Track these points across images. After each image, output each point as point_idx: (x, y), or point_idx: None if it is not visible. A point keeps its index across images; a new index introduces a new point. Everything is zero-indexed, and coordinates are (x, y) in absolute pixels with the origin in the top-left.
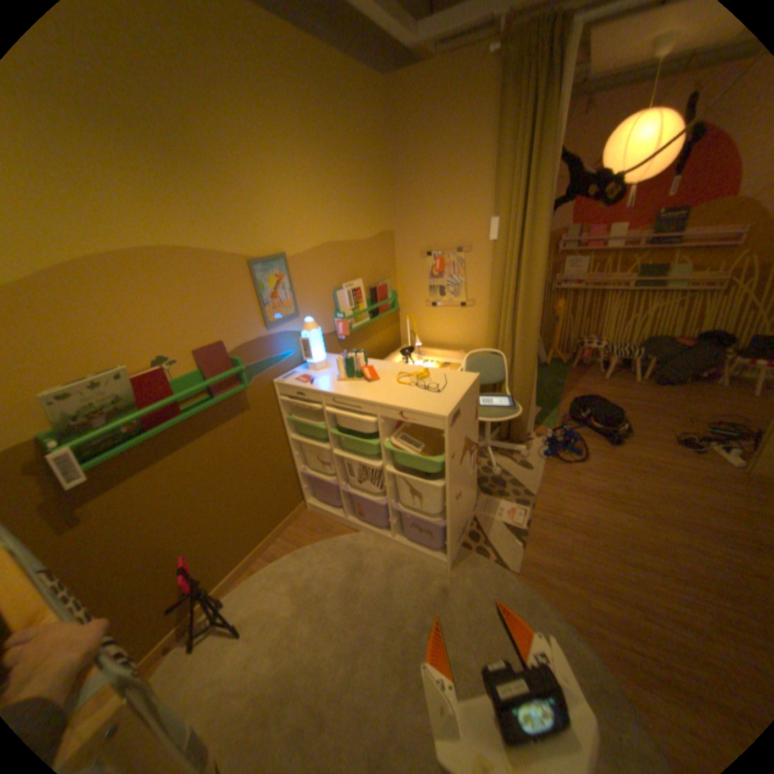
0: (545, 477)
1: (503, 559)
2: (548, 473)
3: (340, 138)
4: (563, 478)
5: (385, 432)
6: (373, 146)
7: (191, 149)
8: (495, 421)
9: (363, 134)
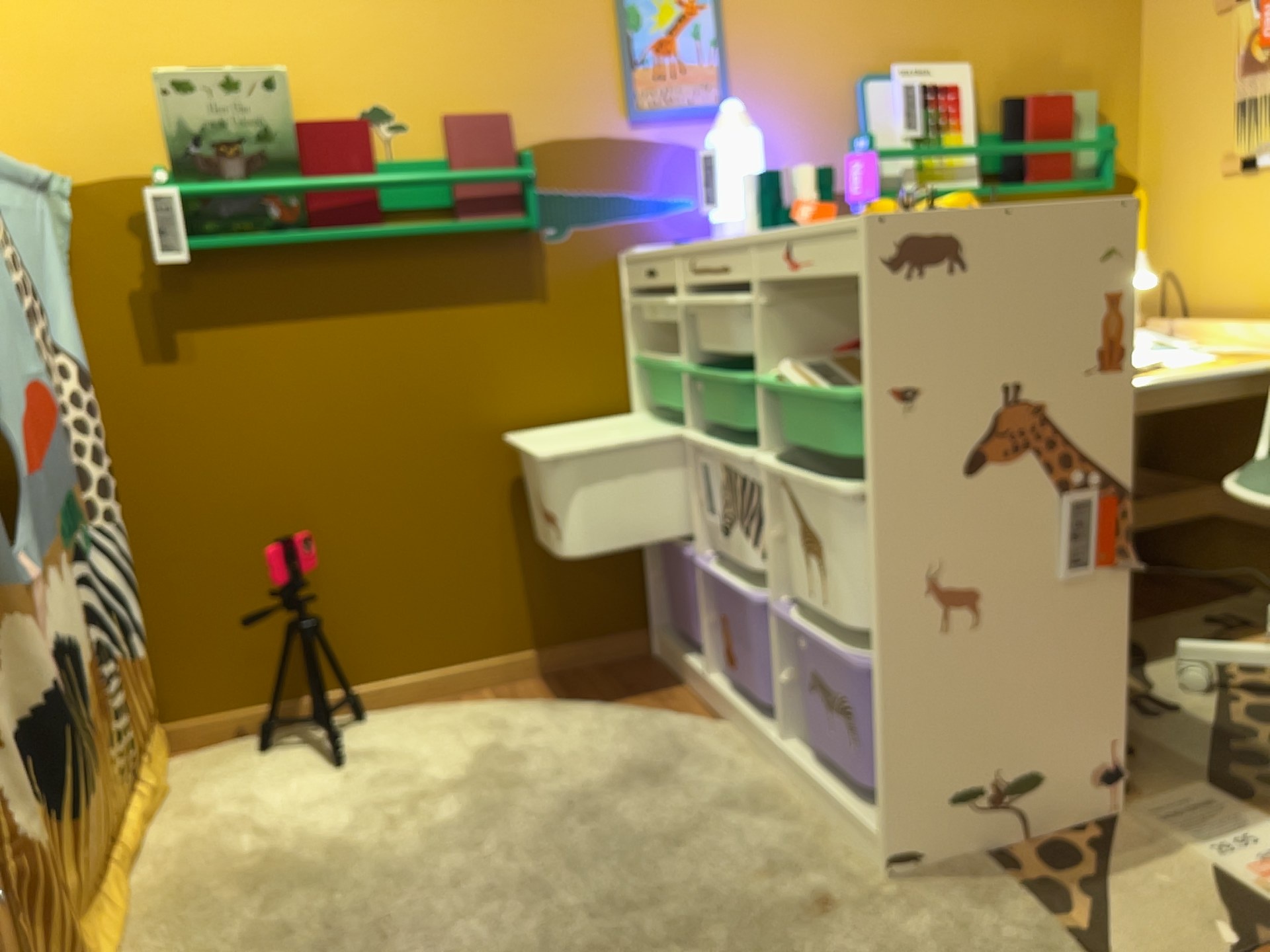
0: None
1: None
2: None
3: None
4: None
5: (778, 351)
6: None
7: None
8: None
9: None
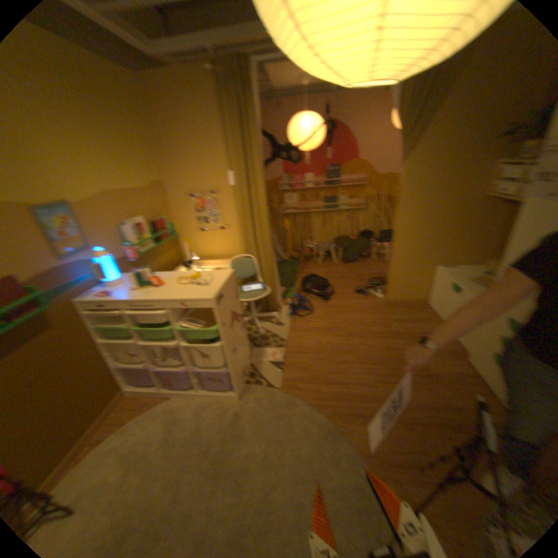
0: (292, 328)
1: (272, 383)
2: (293, 326)
3: (108, 116)
4: (302, 326)
5: (177, 320)
6: (137, 122)
7: None
8: (256, 300)
9: (128, 114)
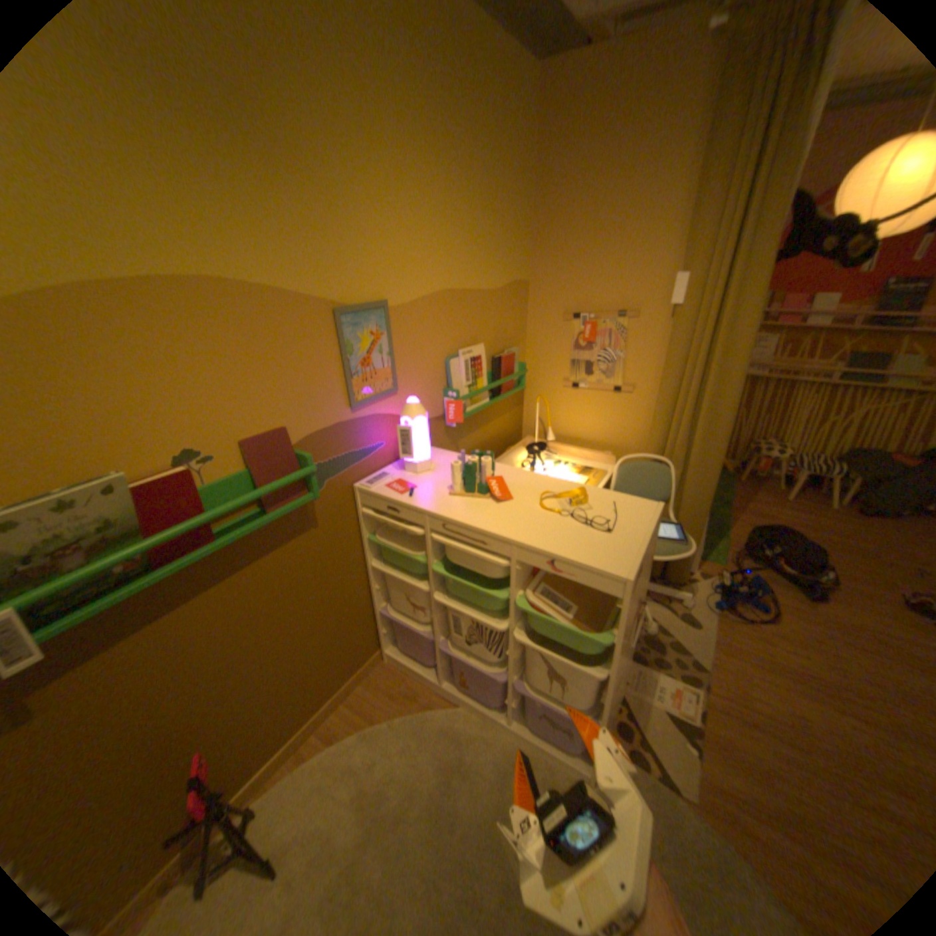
0: (722, 644)
1: (672, 776)
2: (724, 637)
3: (477, 143)
4: (748, 649)
5: (519, 583)
6: (516, 160)
7: (264, 128)
8: (659, 560)
9: (506, 141)
